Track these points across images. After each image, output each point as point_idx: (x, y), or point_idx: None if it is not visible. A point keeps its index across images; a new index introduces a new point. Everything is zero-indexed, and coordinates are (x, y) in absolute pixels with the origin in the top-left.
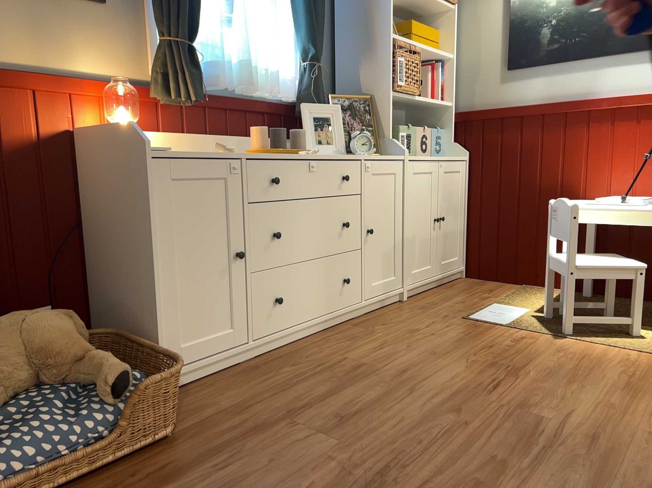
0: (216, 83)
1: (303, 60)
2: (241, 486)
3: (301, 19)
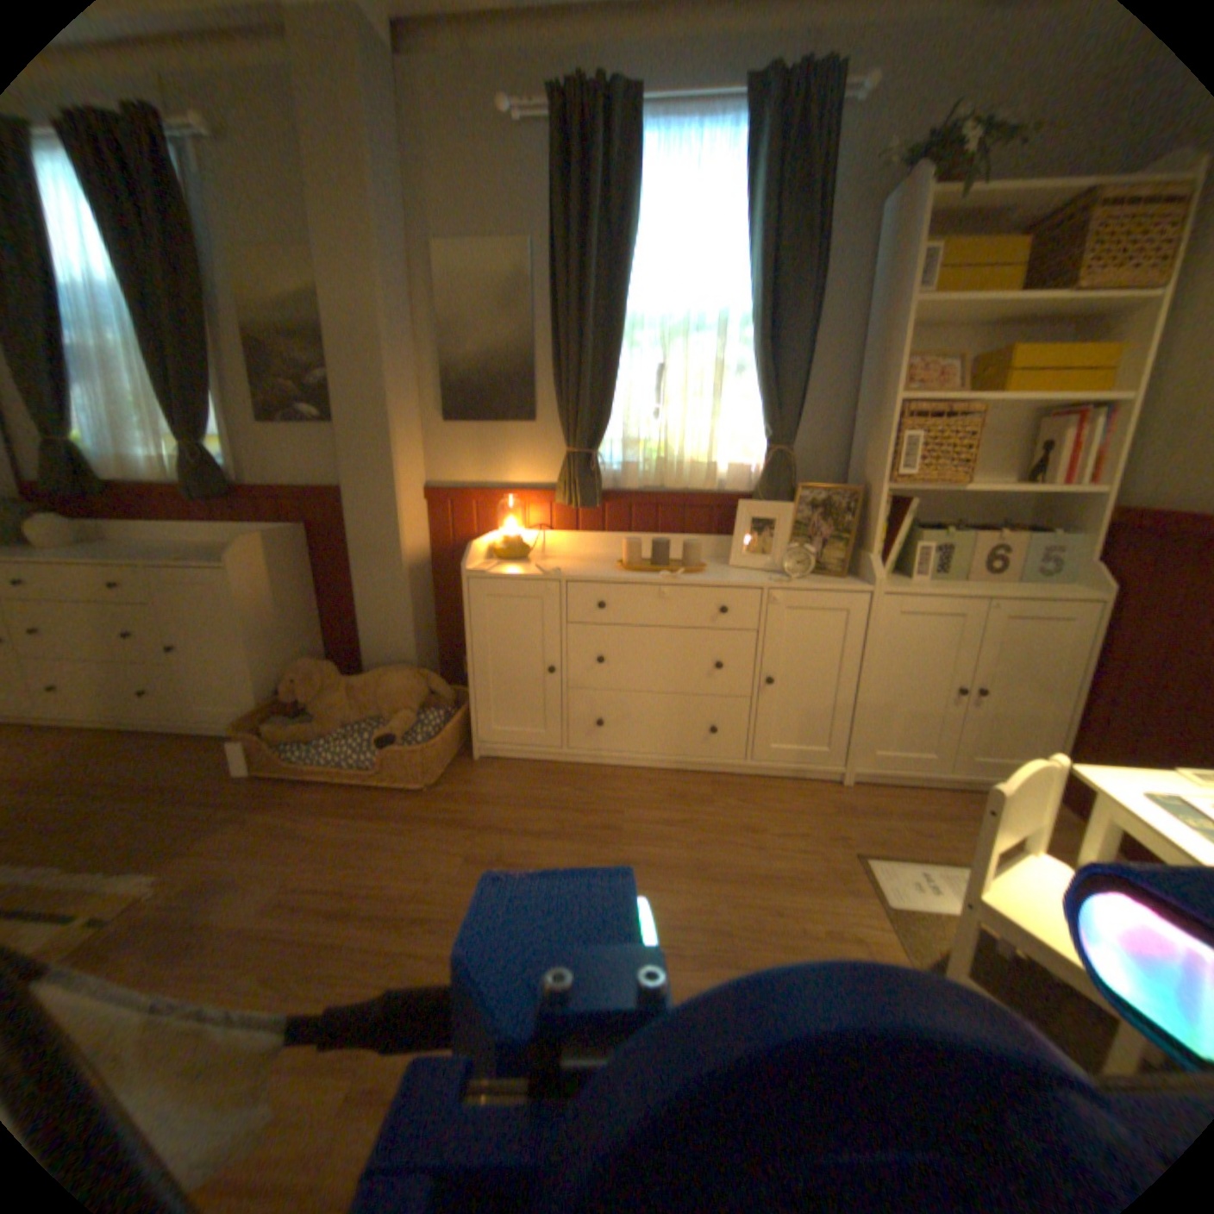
0: (625, 485)
1: (766, 441)
2: (378, 853)
3: (761, 391)
